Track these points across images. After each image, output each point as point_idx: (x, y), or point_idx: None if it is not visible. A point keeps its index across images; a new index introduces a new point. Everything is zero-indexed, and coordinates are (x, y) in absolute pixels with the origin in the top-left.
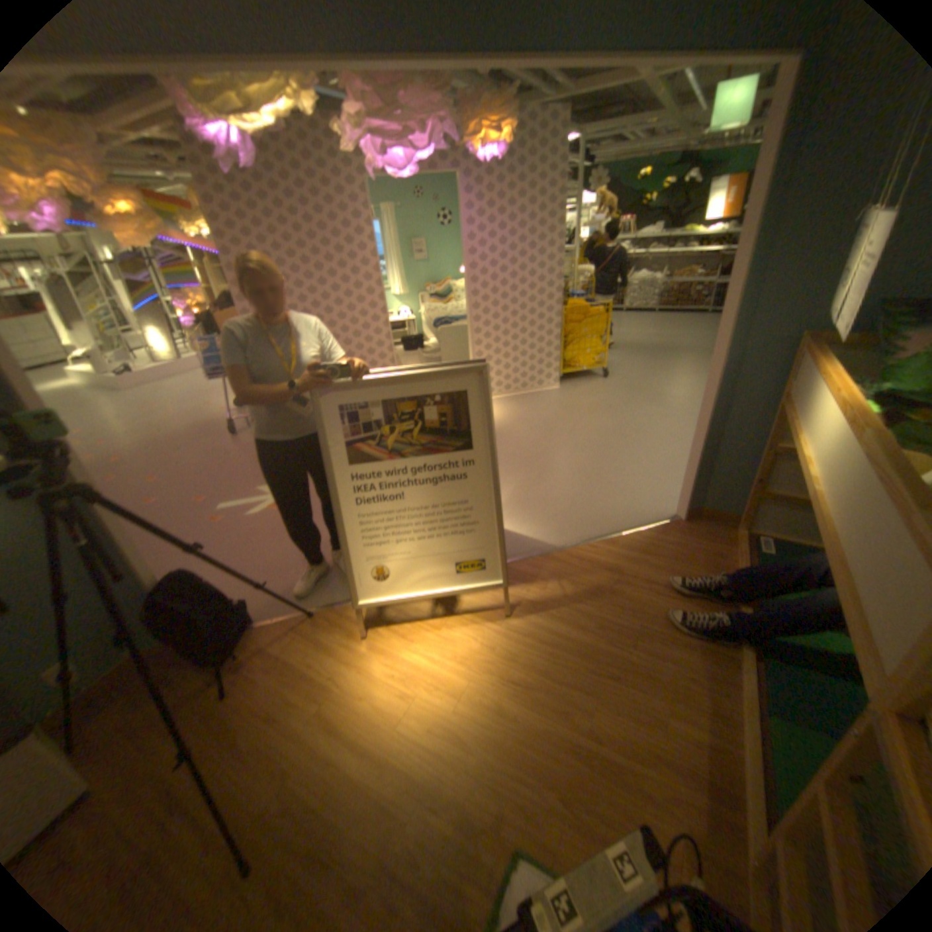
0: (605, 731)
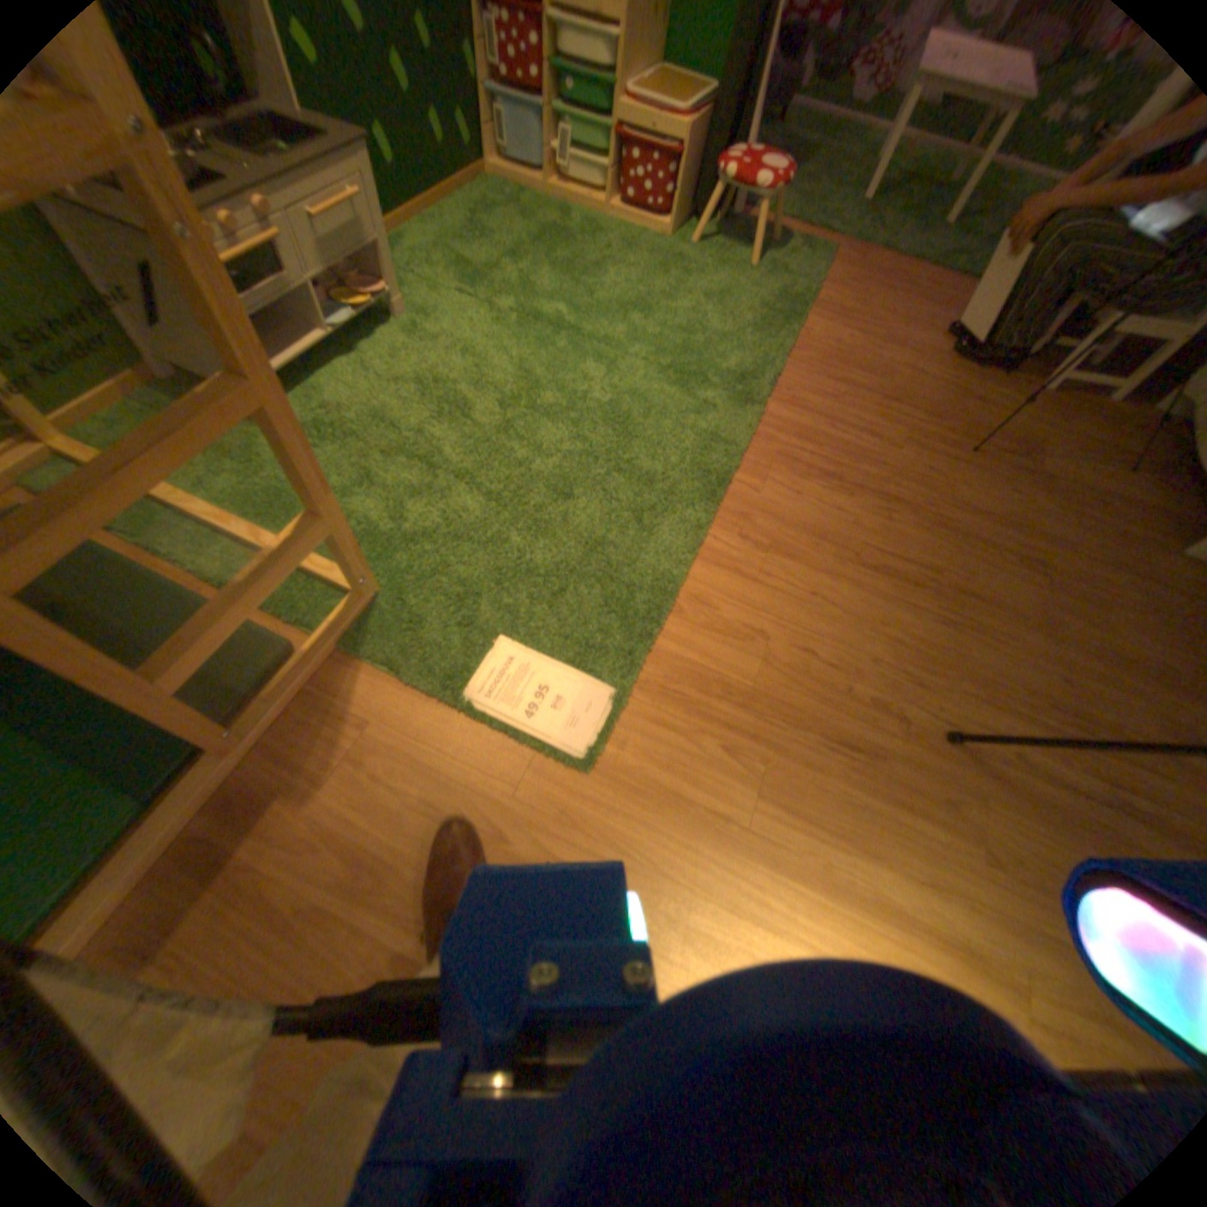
0: (362, 987)
